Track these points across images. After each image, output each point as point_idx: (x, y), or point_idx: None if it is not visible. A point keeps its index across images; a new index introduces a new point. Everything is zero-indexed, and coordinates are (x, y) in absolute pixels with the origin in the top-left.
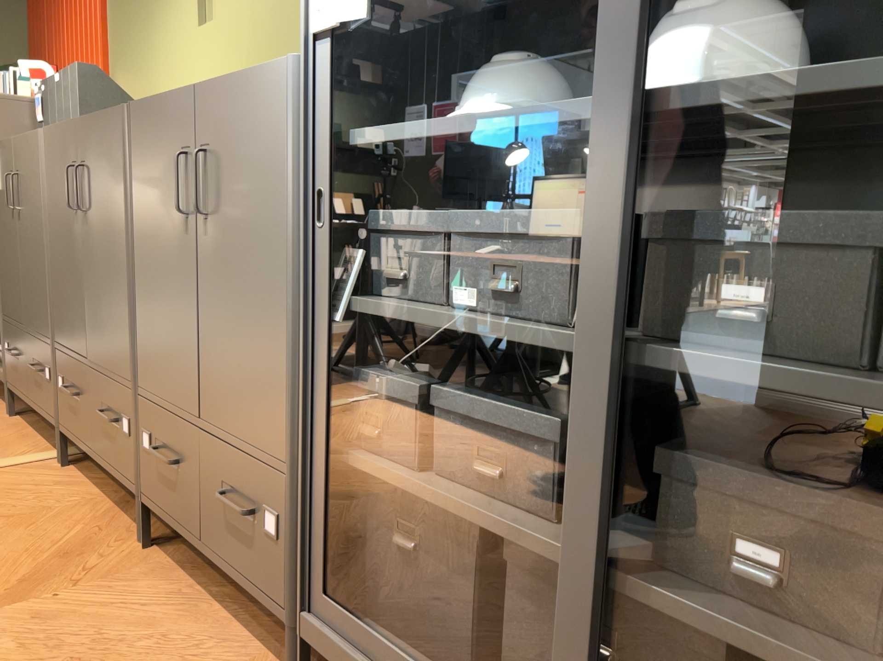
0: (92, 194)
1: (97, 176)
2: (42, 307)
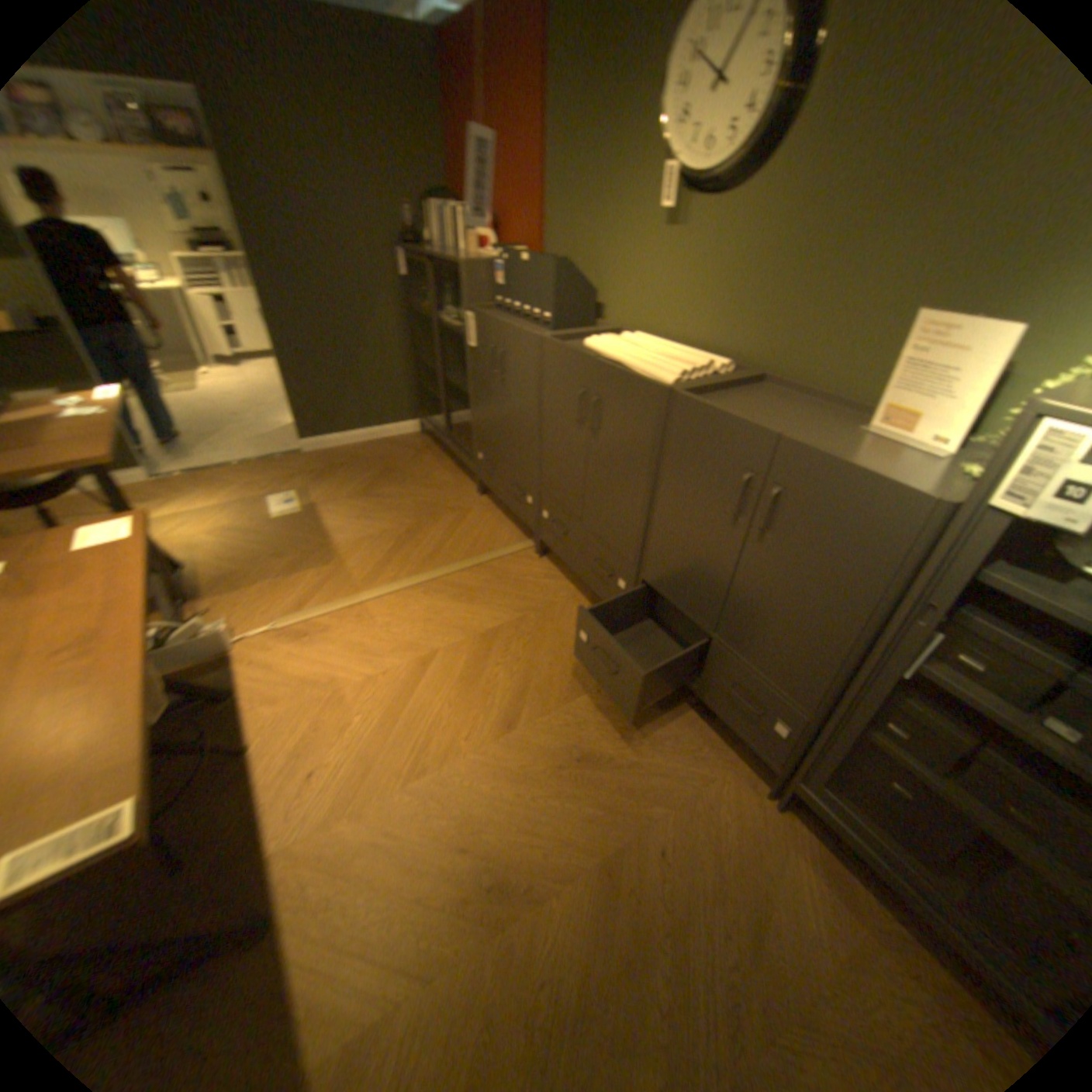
0: (606, 424)
1: (616, 416)
2: (525, 457)
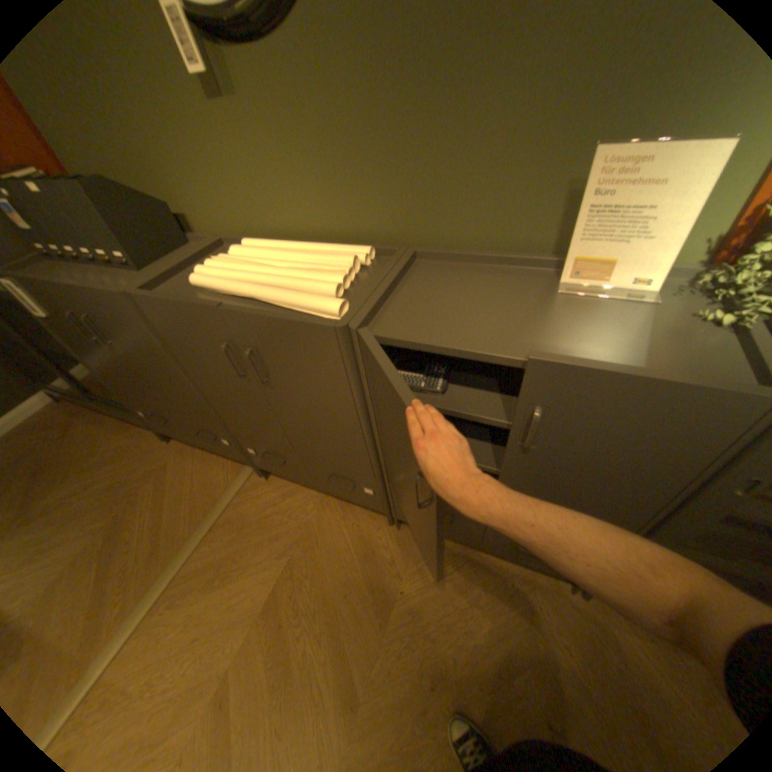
0: (277, 373)
1: (286, 364)
2: (196, 410)
